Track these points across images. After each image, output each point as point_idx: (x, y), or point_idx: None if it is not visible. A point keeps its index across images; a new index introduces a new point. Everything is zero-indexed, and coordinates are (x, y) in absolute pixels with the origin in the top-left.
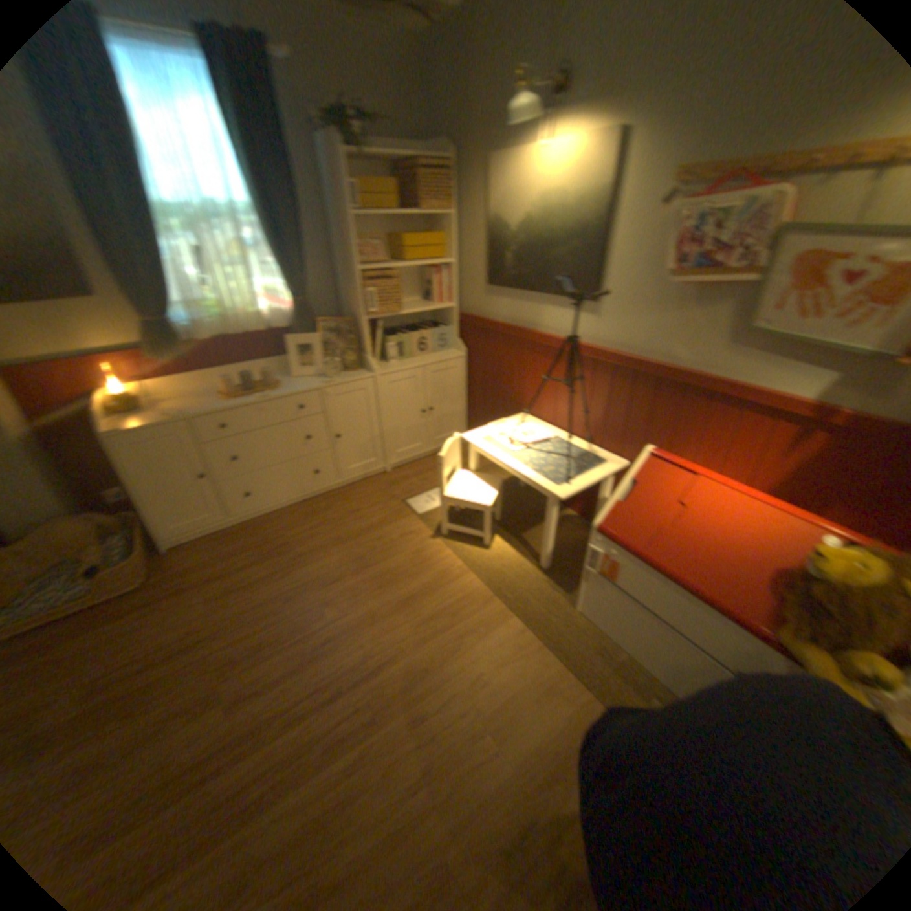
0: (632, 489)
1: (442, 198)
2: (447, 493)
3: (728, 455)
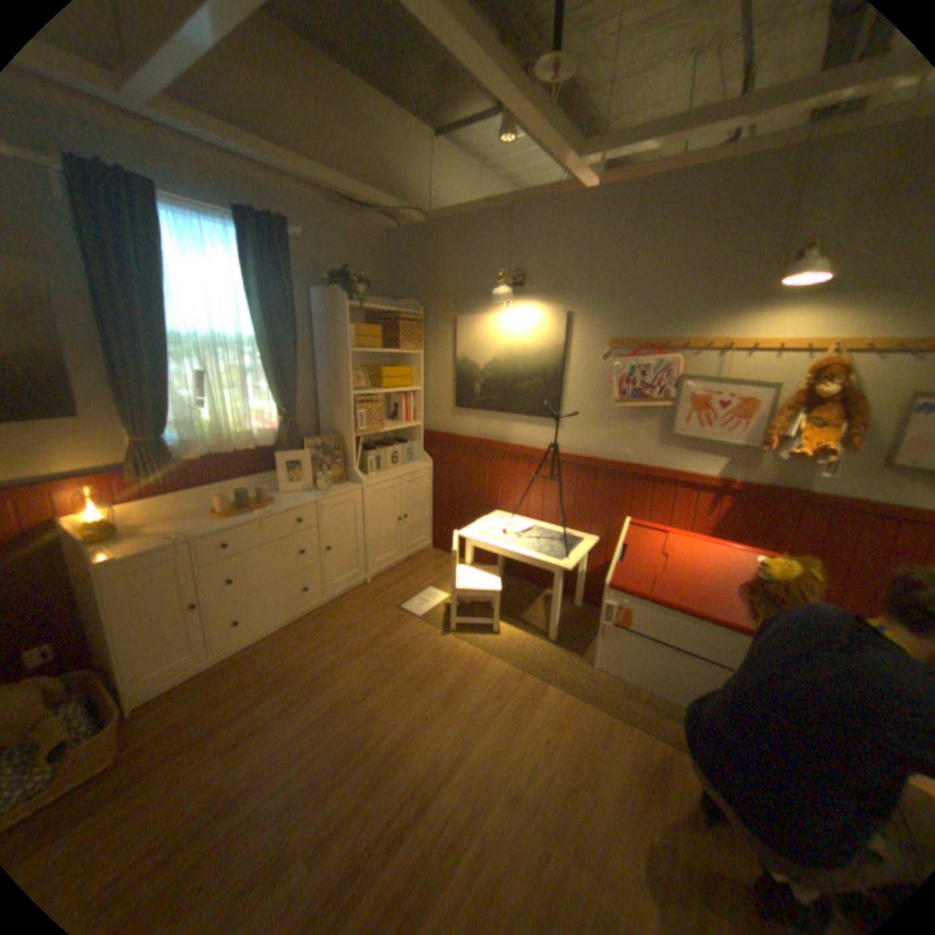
0: (625, 551)
1: (413, 342)
2: (458, 586)
3: (672, 520)
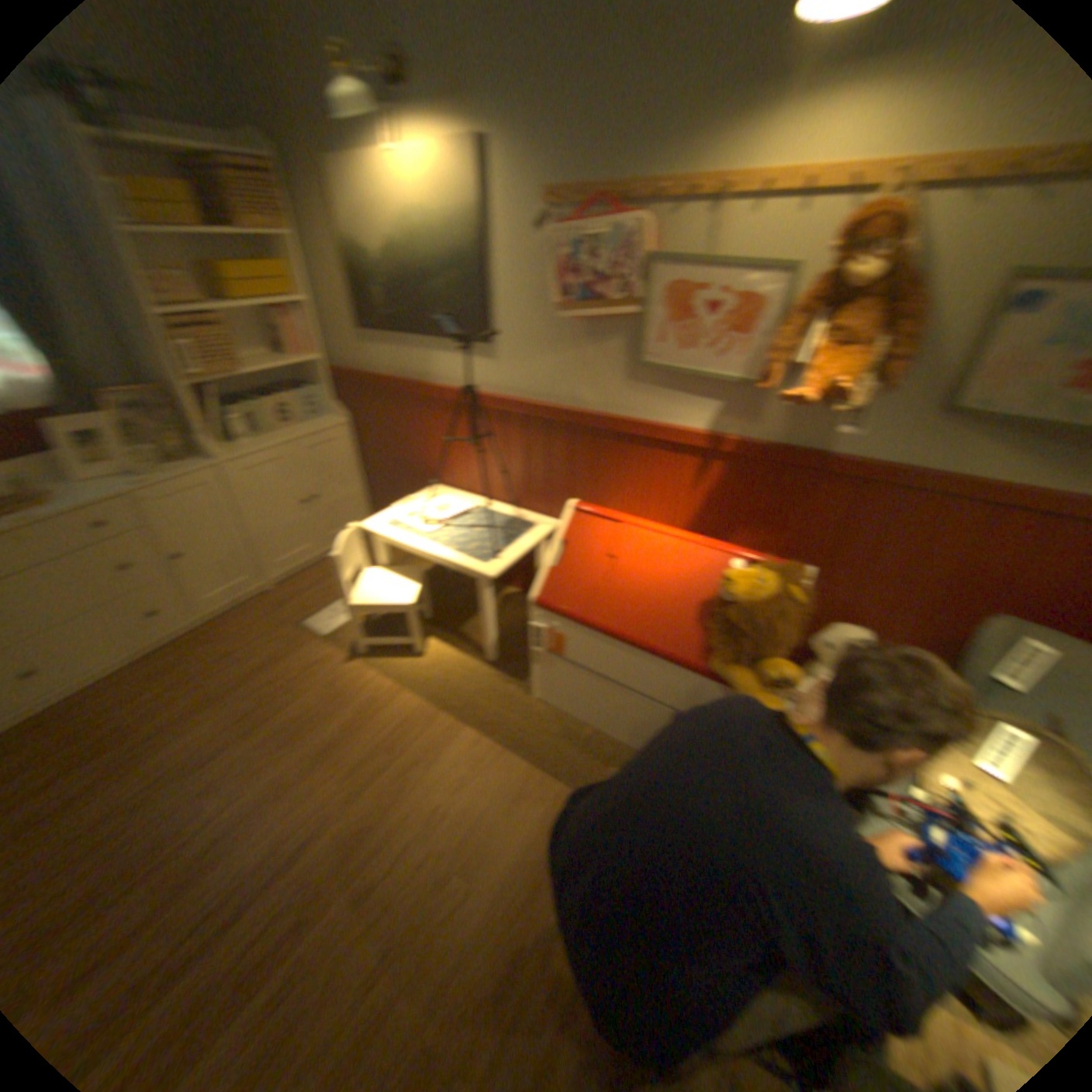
0: (561, 551)
1: (266, 212)
2: (353, 601)
3: (645, 497)
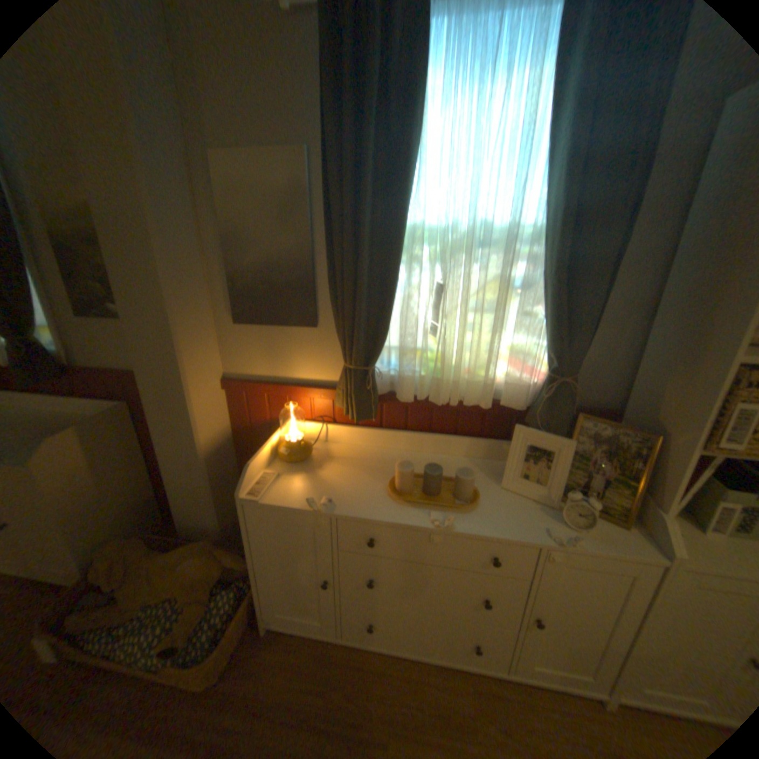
0: None
1: None
2: None
3: None
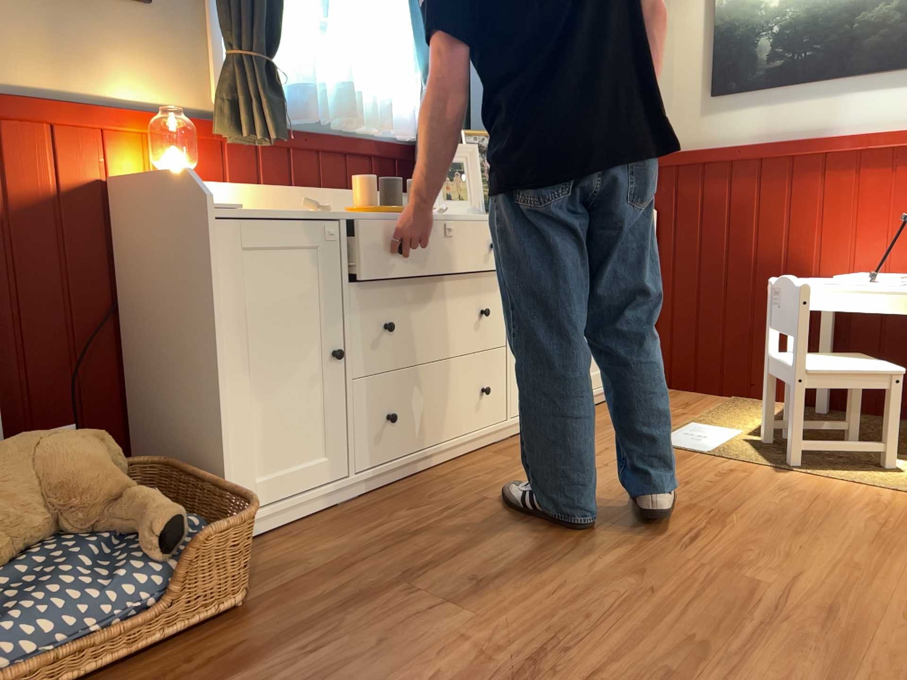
0: None
1: None
2: (807, 366)
3: None
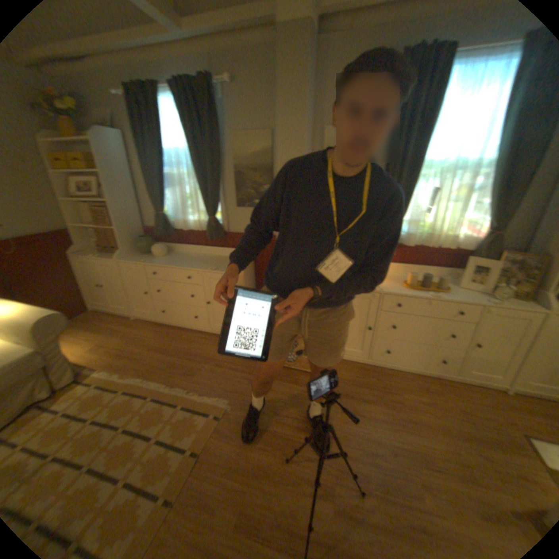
0: None
1: None
2: None
3: None
